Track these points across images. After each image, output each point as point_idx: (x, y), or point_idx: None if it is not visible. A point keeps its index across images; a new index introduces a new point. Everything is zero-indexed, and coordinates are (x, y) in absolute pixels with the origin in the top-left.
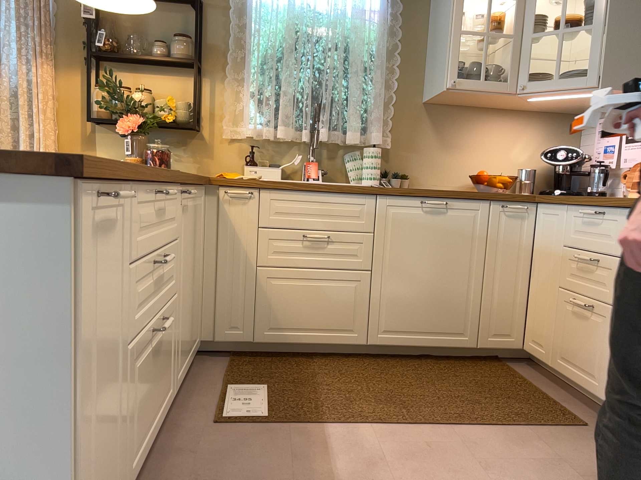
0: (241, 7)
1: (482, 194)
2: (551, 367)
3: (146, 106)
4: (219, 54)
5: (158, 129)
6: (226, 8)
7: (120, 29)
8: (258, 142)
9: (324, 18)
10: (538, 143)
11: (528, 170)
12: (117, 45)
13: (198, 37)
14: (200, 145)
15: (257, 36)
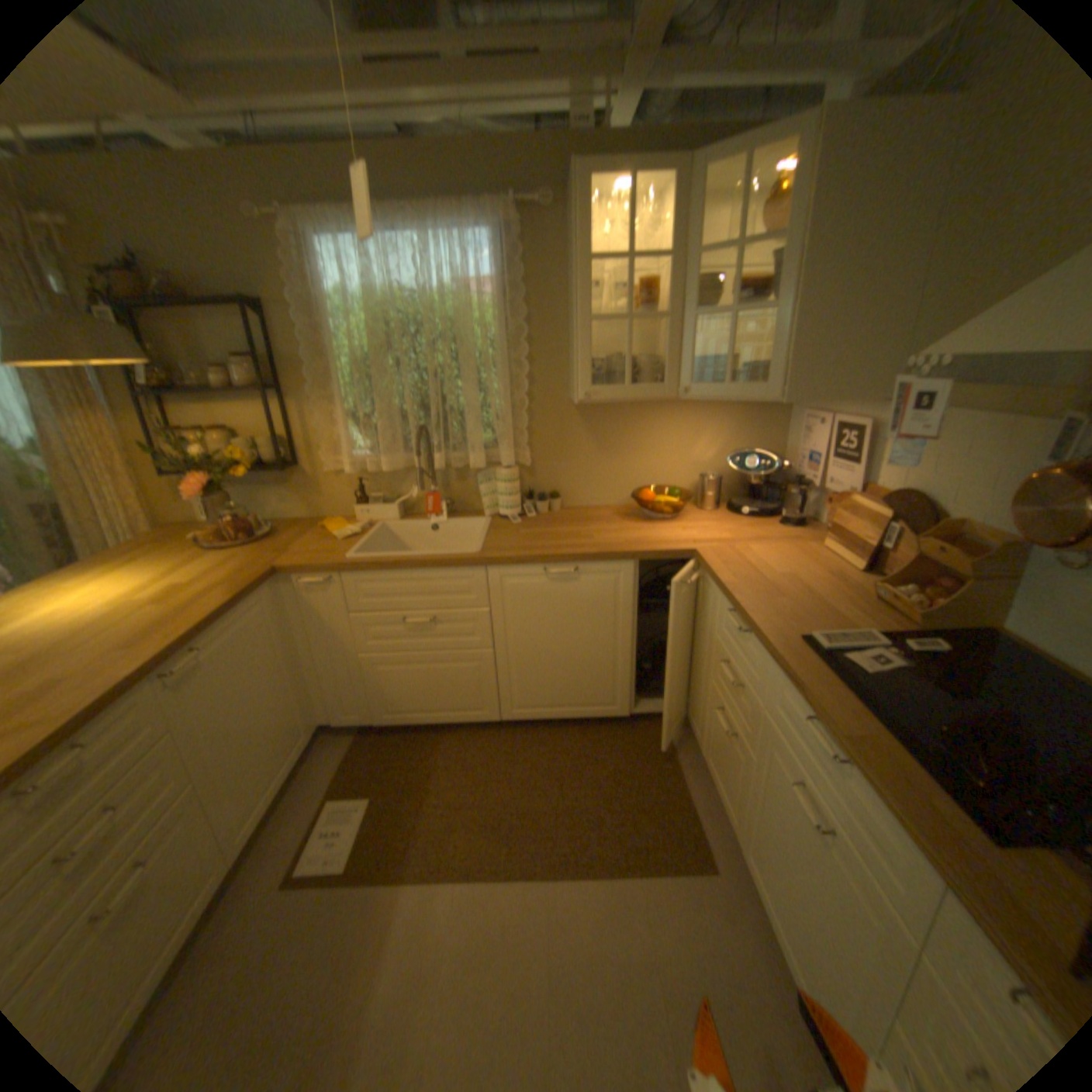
0: (305, 297)
1: (622, 554)
2: (704, 757)
3: (210, 455)
4: (296, 364)
5: (248, 467)
6: (289, 300)
7: (165, 346)
8: (368, 470)
9: (419, 298)
10: (729, 434)
11: (715, 470)
12: (161, 374)
13: (253, 353)
14: (301, 481)
15: (331, 338)
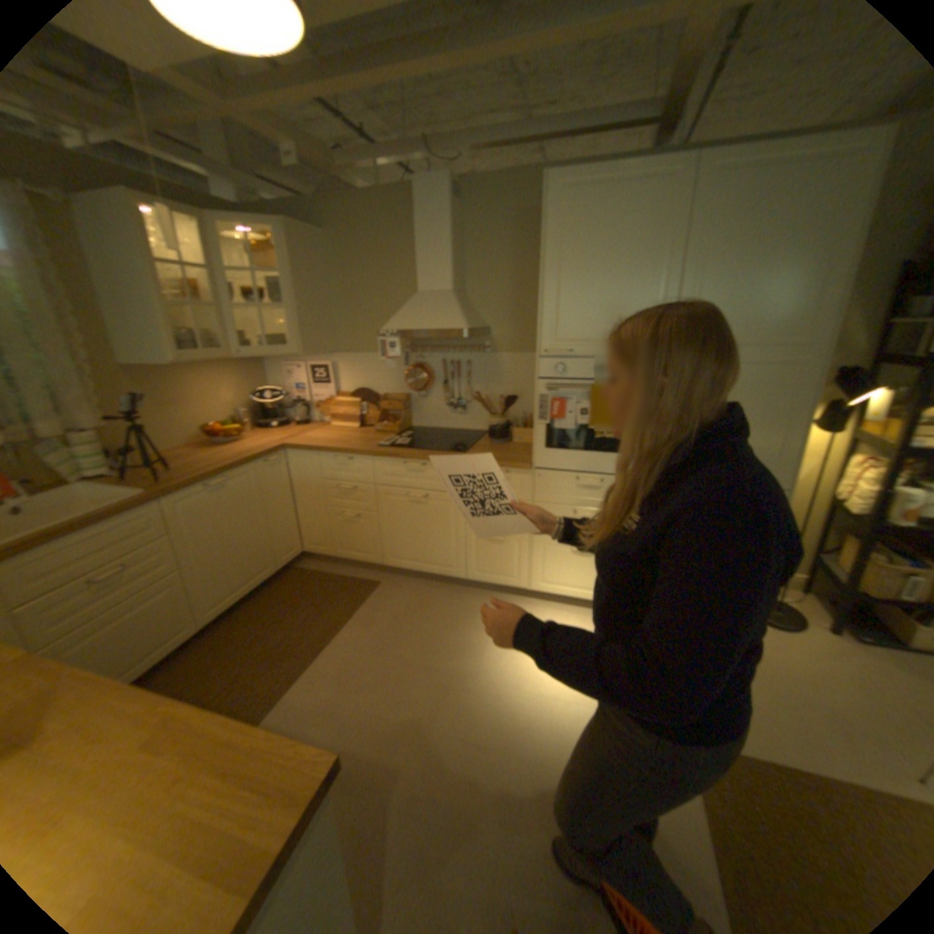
0: None
1: (251, 459)
2: (334, 556)
3: None
4: None
5: None
6: None
7: None
8: None
9: None
10: (239, 383)
11: (239, 408)
12: None
13: None
14: None
15: None
